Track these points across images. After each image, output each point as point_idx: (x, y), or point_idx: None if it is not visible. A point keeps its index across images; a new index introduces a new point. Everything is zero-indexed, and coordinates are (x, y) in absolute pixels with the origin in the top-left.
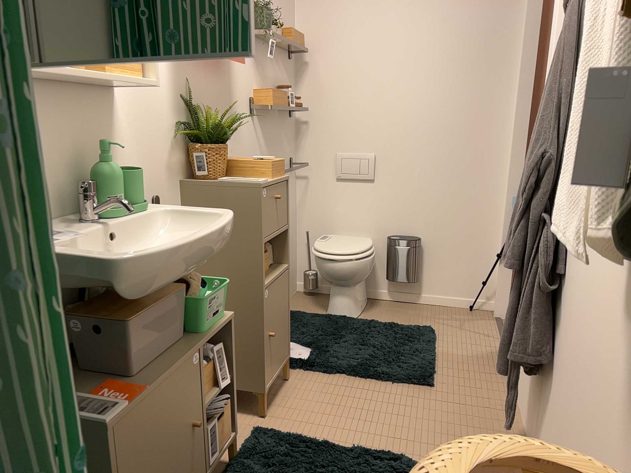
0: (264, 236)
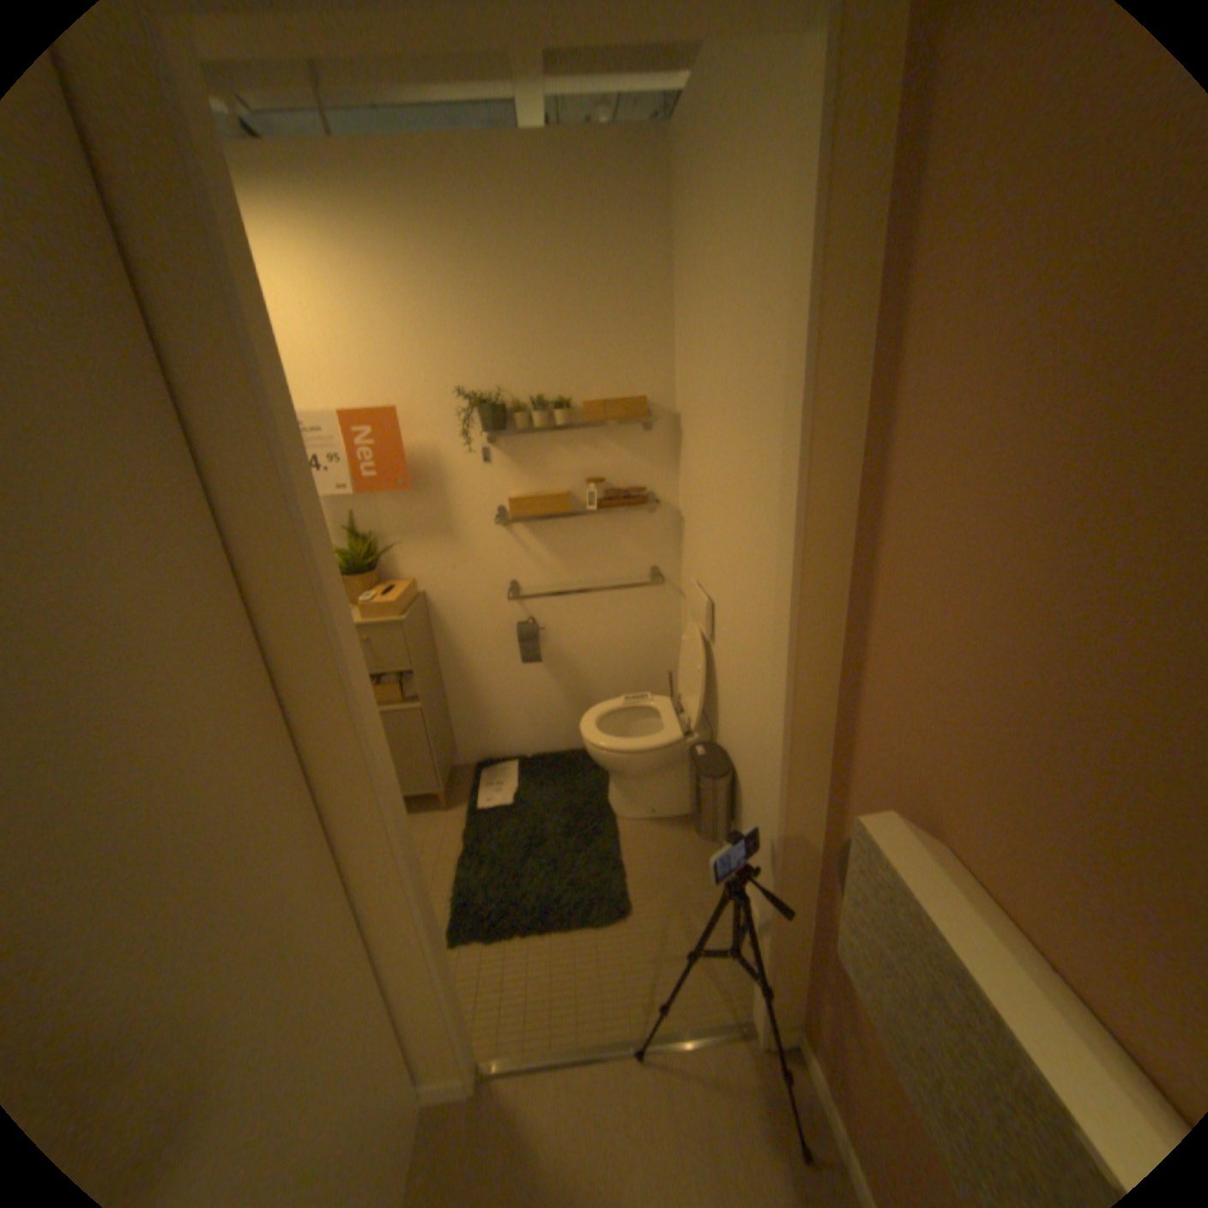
0: None
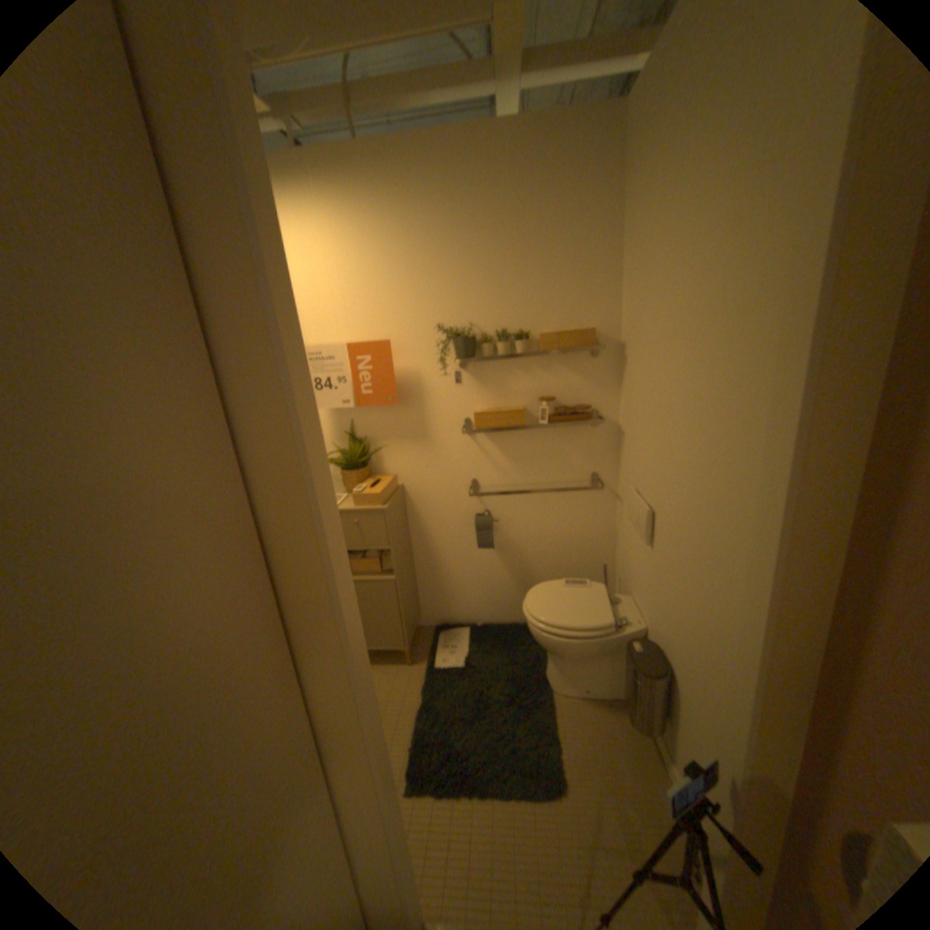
0: None
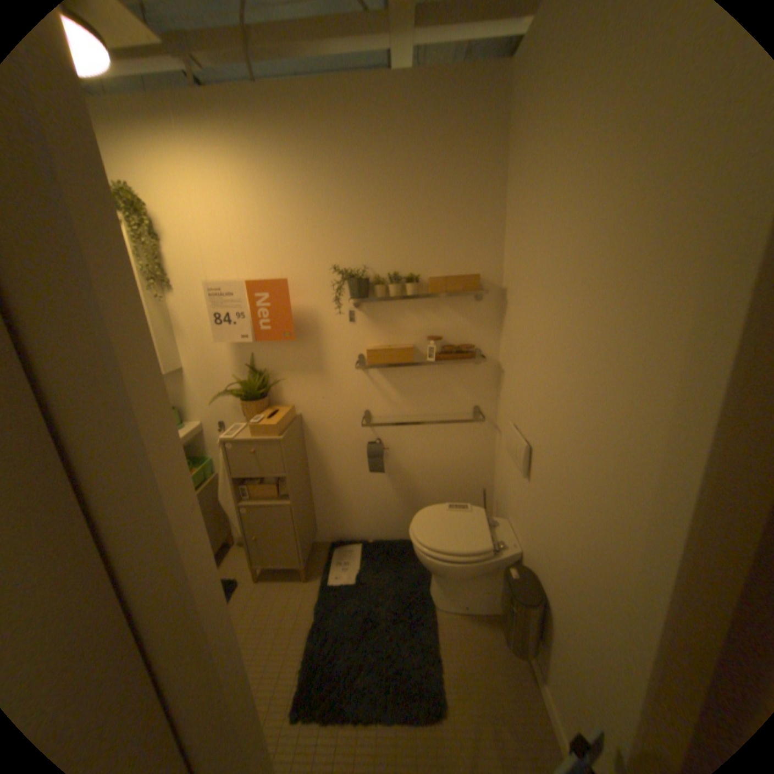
0: (228, 474)
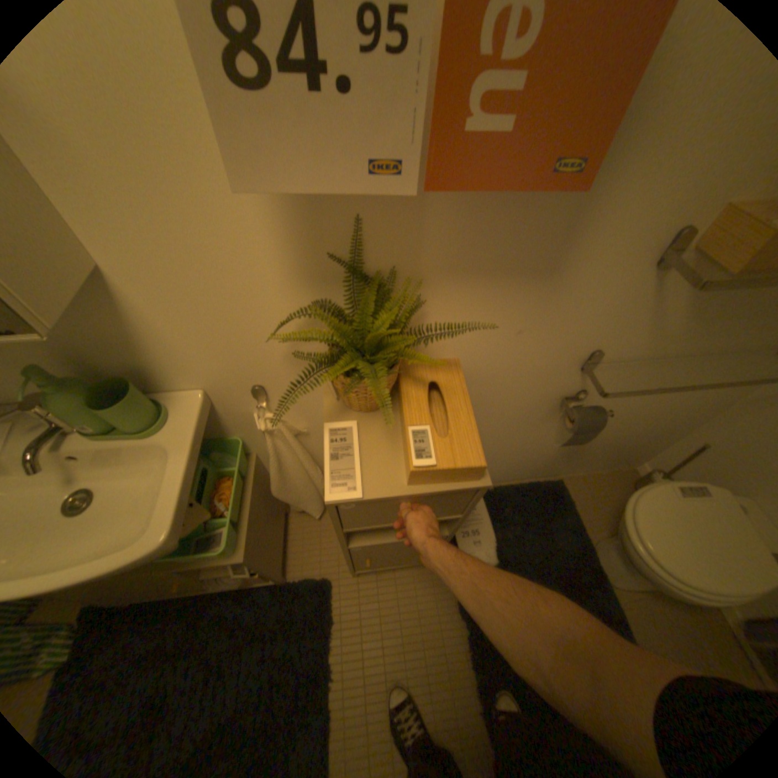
0: (337, 530)
